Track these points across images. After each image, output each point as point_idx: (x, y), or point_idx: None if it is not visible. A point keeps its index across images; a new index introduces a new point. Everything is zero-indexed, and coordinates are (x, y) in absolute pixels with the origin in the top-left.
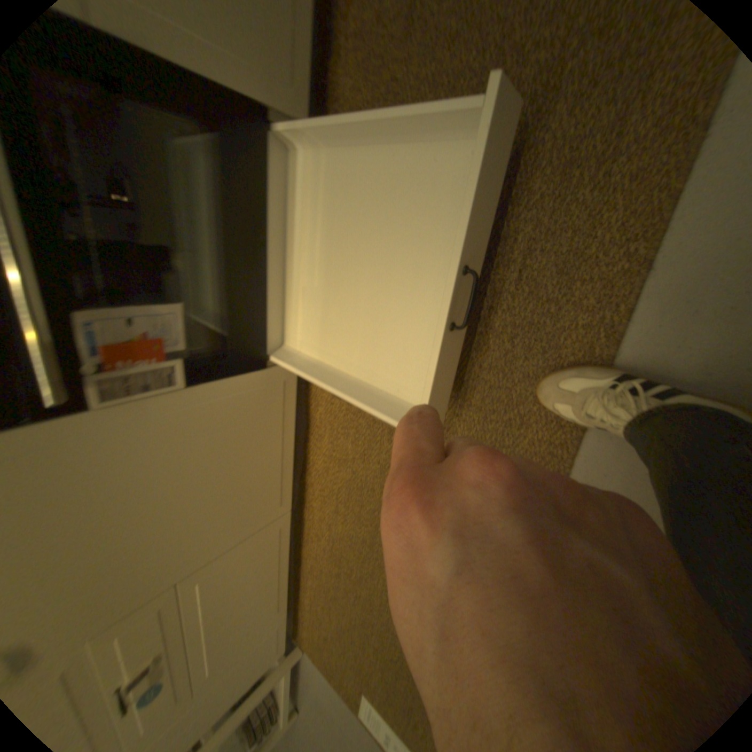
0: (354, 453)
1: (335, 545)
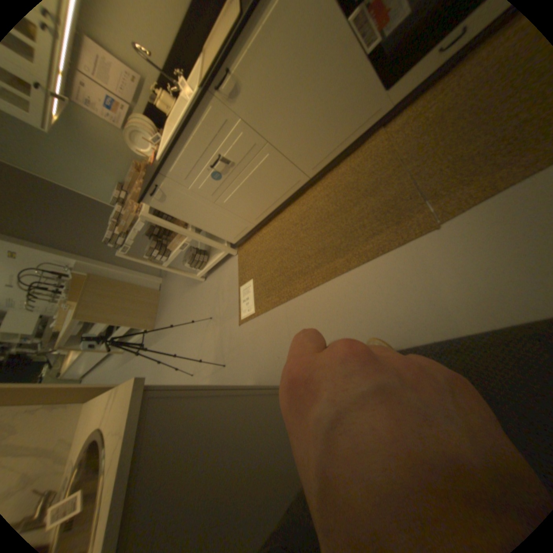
0: (366, 171)
1: (307, 211)
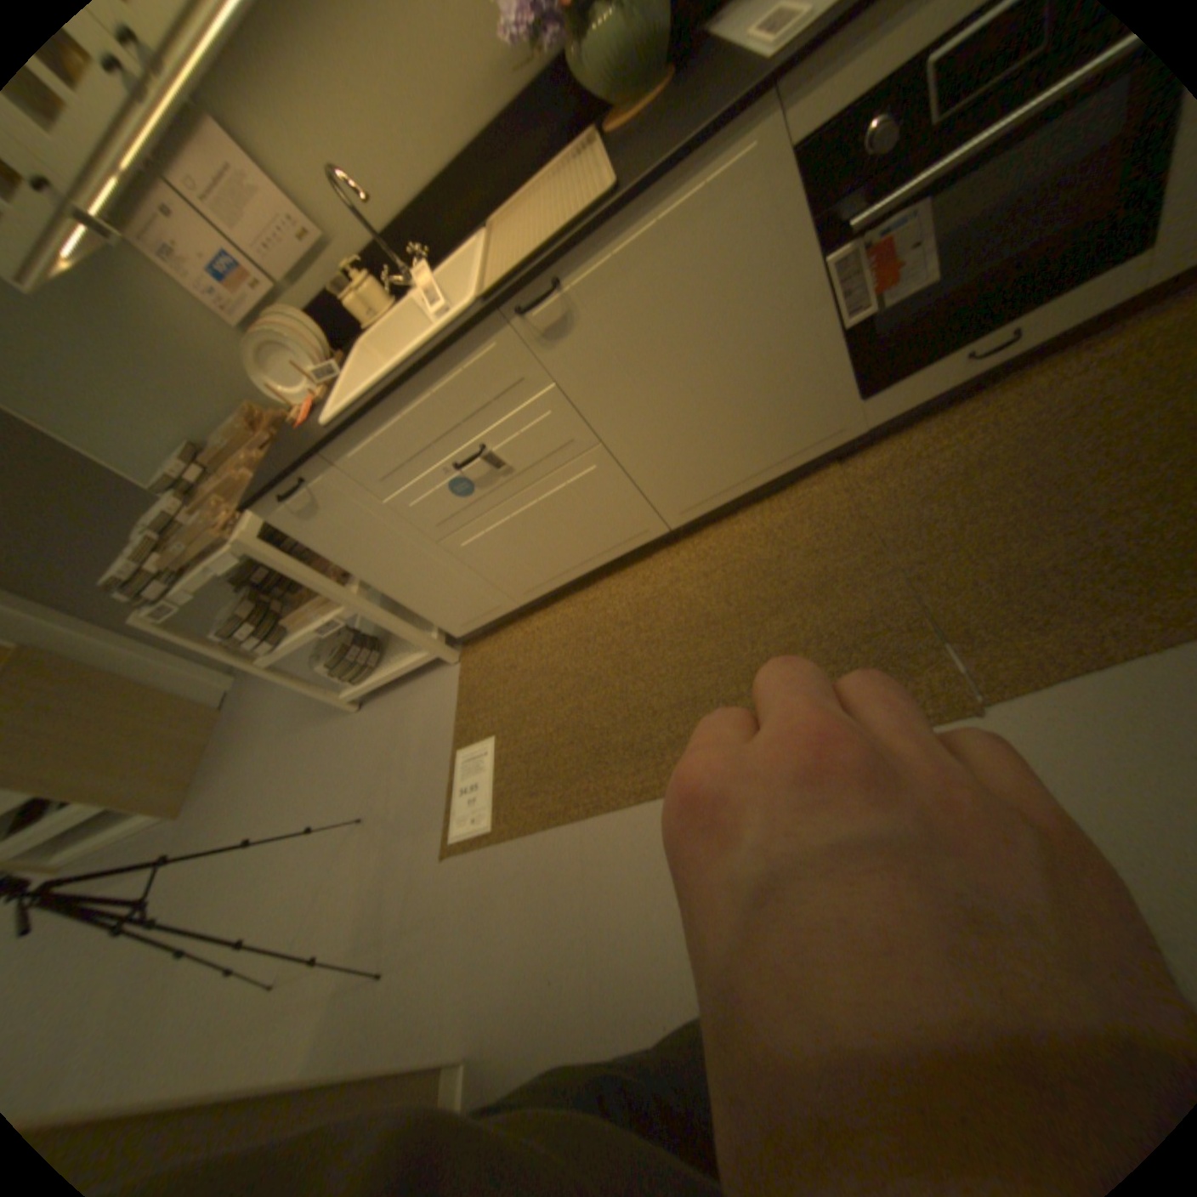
0: (799, 543)
1: (652, 599)
